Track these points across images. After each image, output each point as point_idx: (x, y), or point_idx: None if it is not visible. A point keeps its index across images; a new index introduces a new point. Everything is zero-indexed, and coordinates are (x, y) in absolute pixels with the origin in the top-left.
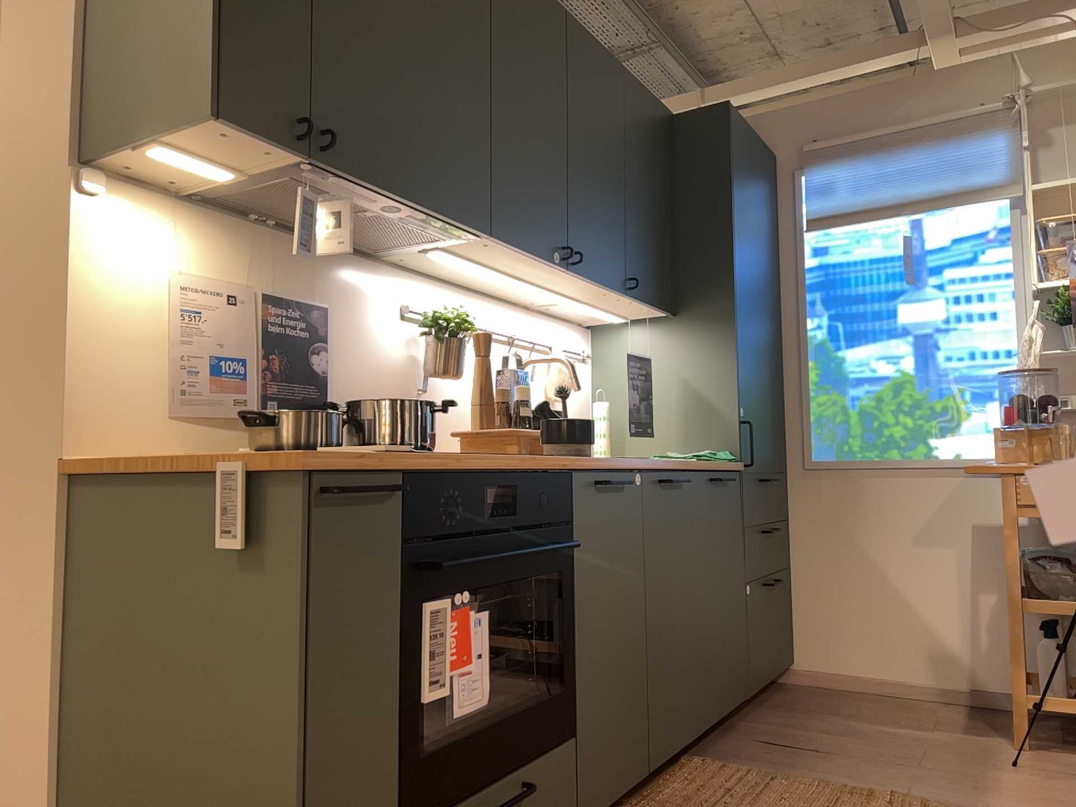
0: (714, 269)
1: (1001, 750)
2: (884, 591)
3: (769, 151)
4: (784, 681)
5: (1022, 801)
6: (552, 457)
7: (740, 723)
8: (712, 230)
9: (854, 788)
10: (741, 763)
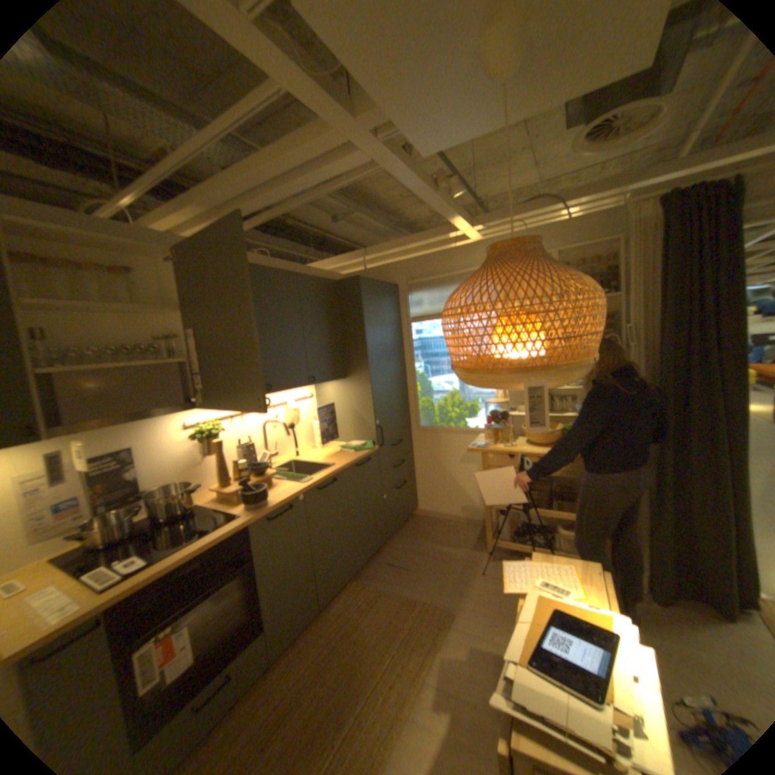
0: (359, 358)
1: (481, 563)
2: (450, 481)
3: (394, 282)
4: (413, 515)
5: (475, 604)
6: (236, 520)
7: (384, 550)
8: (357, 339)
9: (409, 602)
10: (372, 583)
